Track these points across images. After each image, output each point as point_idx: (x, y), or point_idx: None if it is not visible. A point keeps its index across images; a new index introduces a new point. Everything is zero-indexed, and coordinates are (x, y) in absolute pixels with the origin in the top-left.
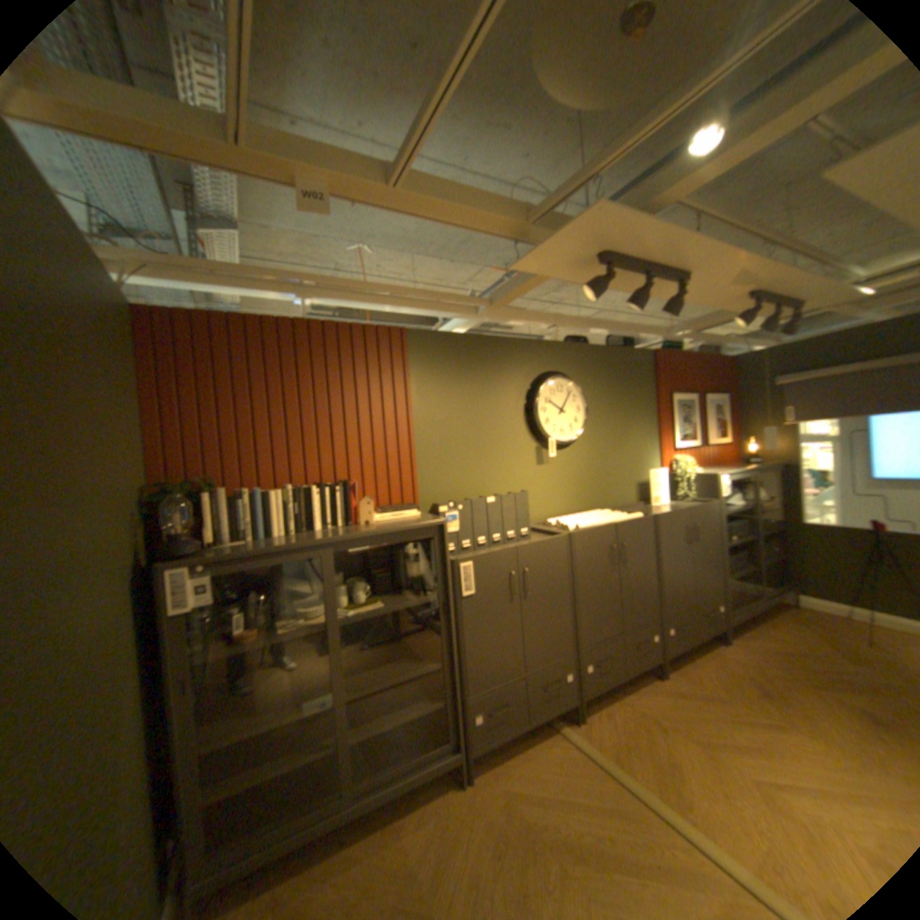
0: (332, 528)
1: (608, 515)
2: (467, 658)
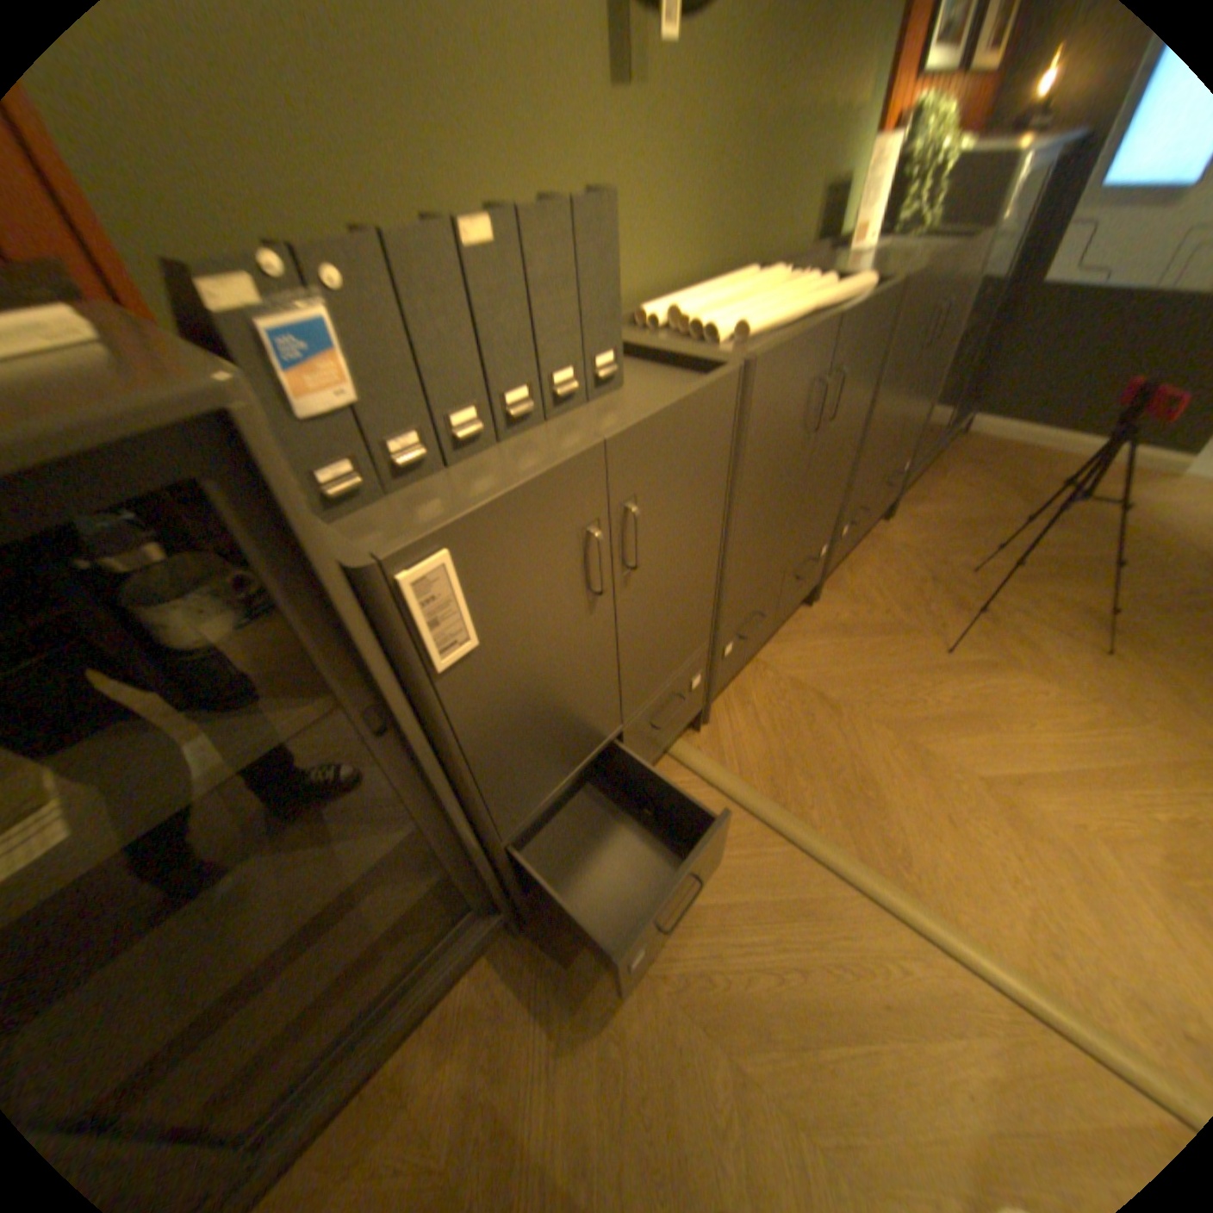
0: None
1: (793, 280)
2: (481, 792)
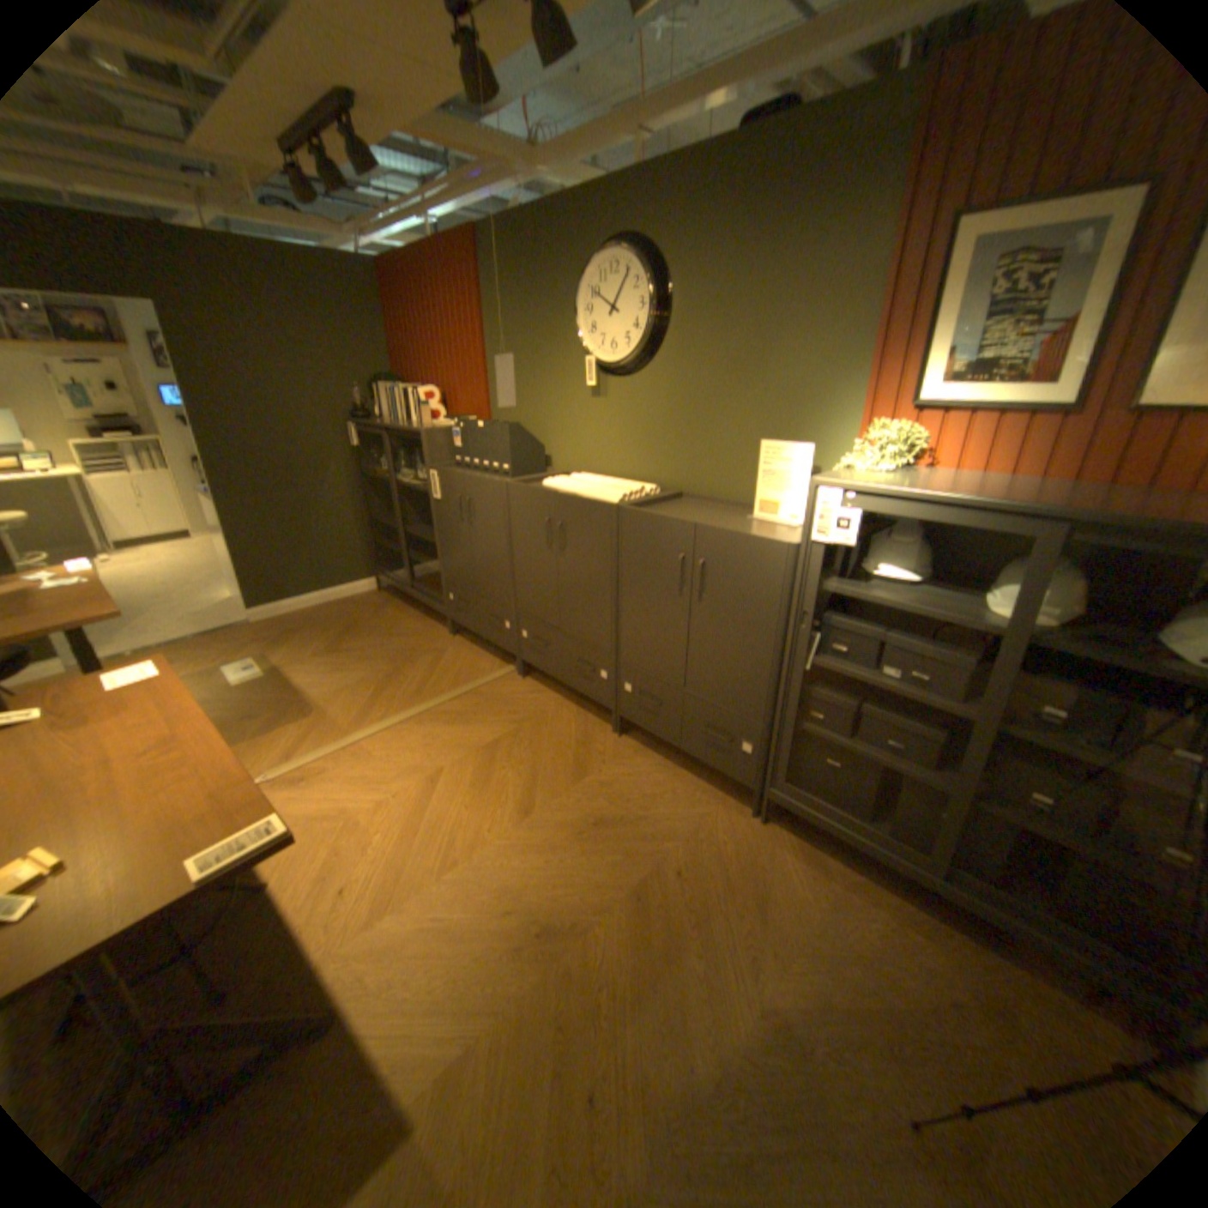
0: (417, 423)
1: (612, 488)
2: (441, 547)
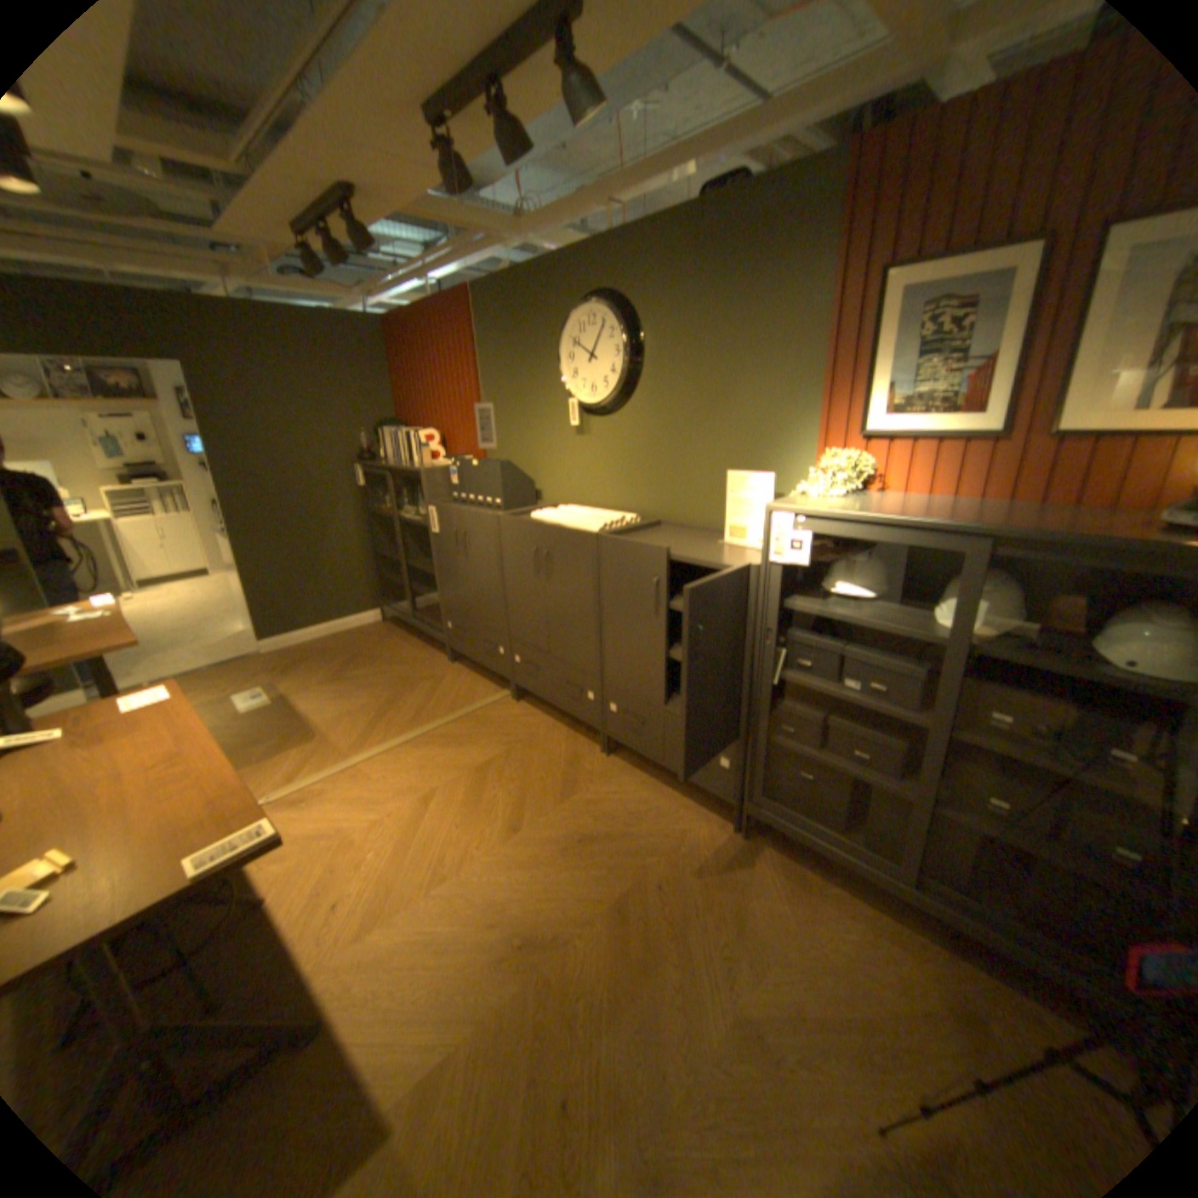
0: (418, 463)
1: (594, 519)
2: (440, 578)
